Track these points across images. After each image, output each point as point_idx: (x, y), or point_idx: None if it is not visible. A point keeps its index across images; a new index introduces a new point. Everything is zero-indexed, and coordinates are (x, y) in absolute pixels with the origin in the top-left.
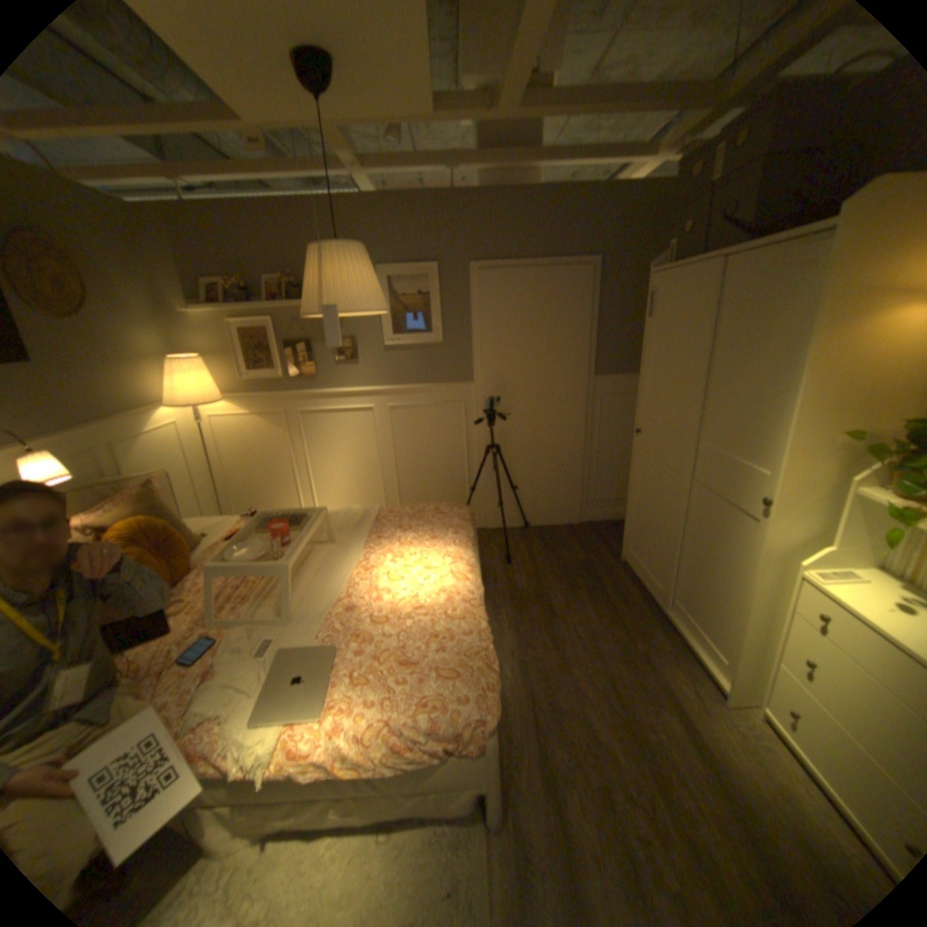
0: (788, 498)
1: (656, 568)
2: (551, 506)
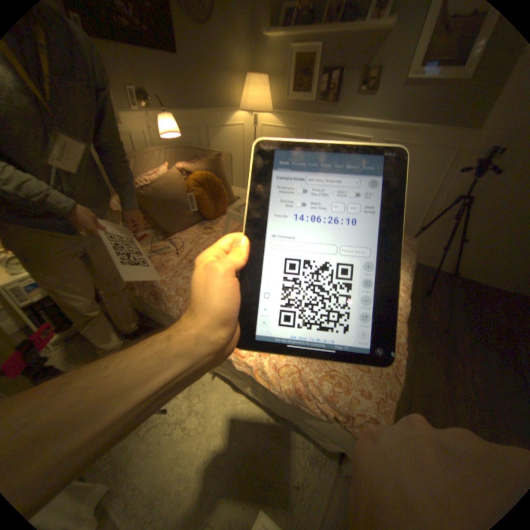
0: None
1: None
2: (490, 266)
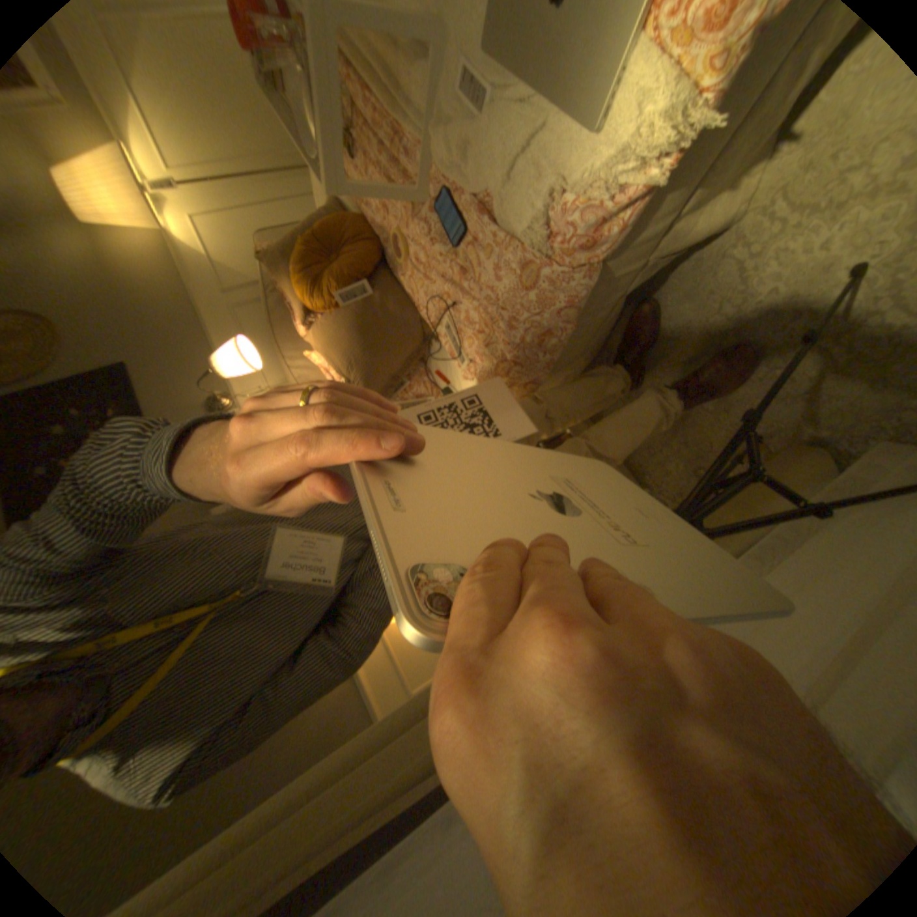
0: None
1: None
2: None
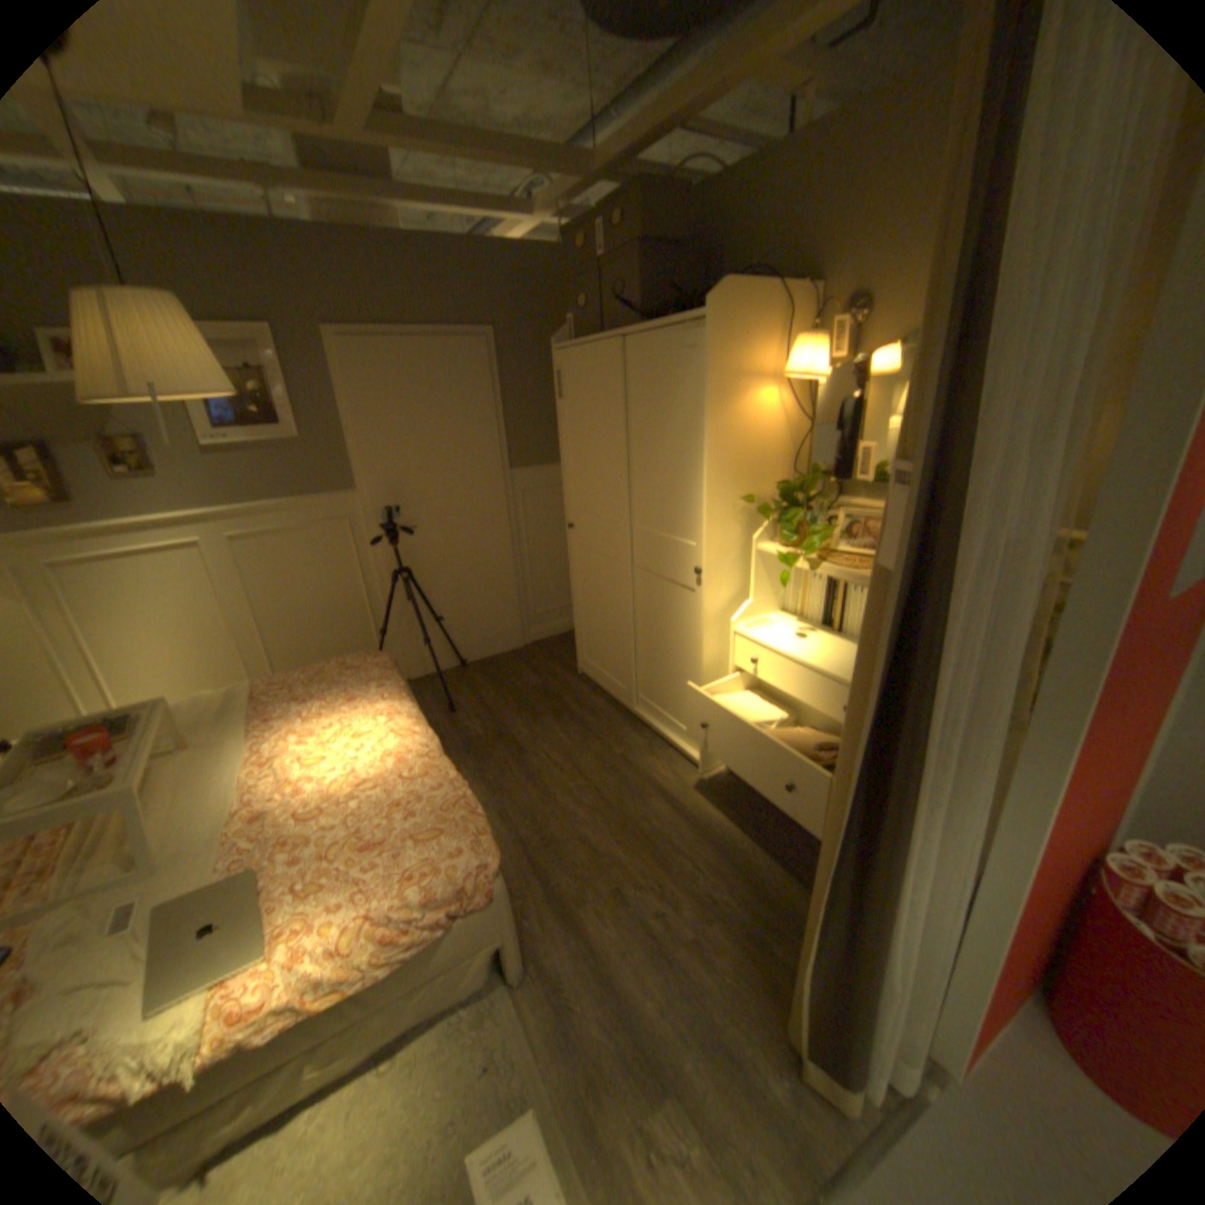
0: (711, 565)
1: (614, 668)
2: (487, 633)
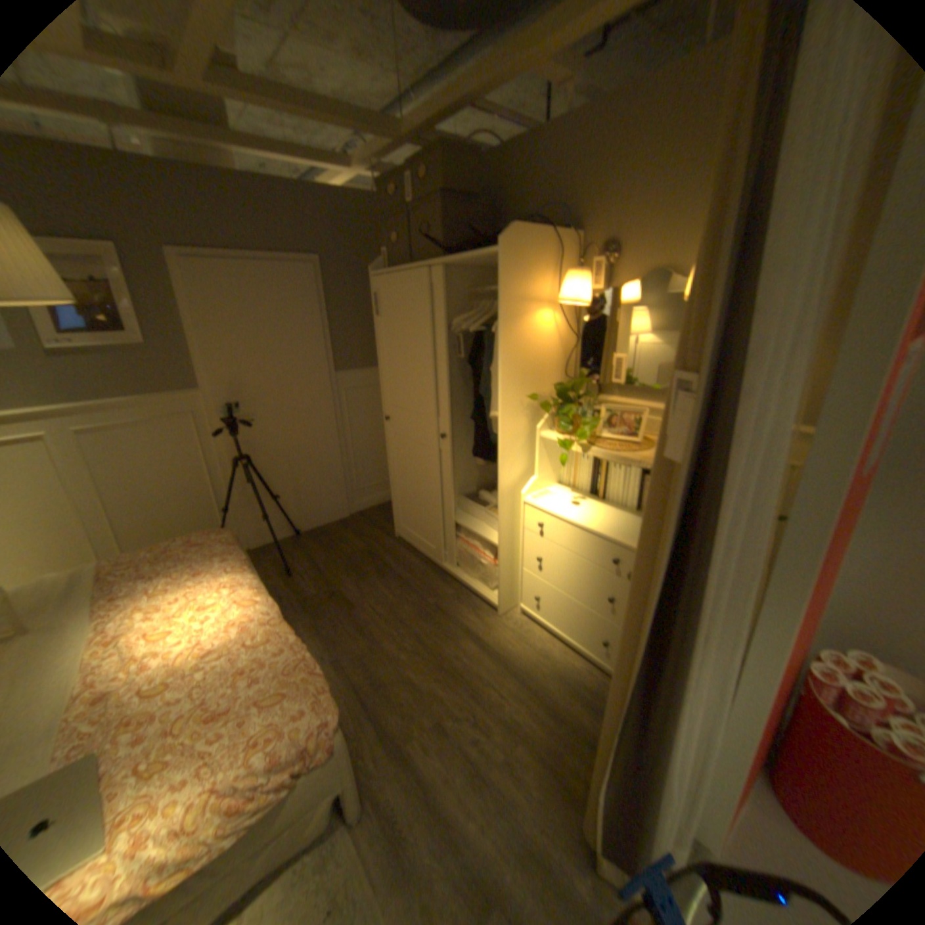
0: (504, 448)
1: (425, 532)
2: (317, 506)
